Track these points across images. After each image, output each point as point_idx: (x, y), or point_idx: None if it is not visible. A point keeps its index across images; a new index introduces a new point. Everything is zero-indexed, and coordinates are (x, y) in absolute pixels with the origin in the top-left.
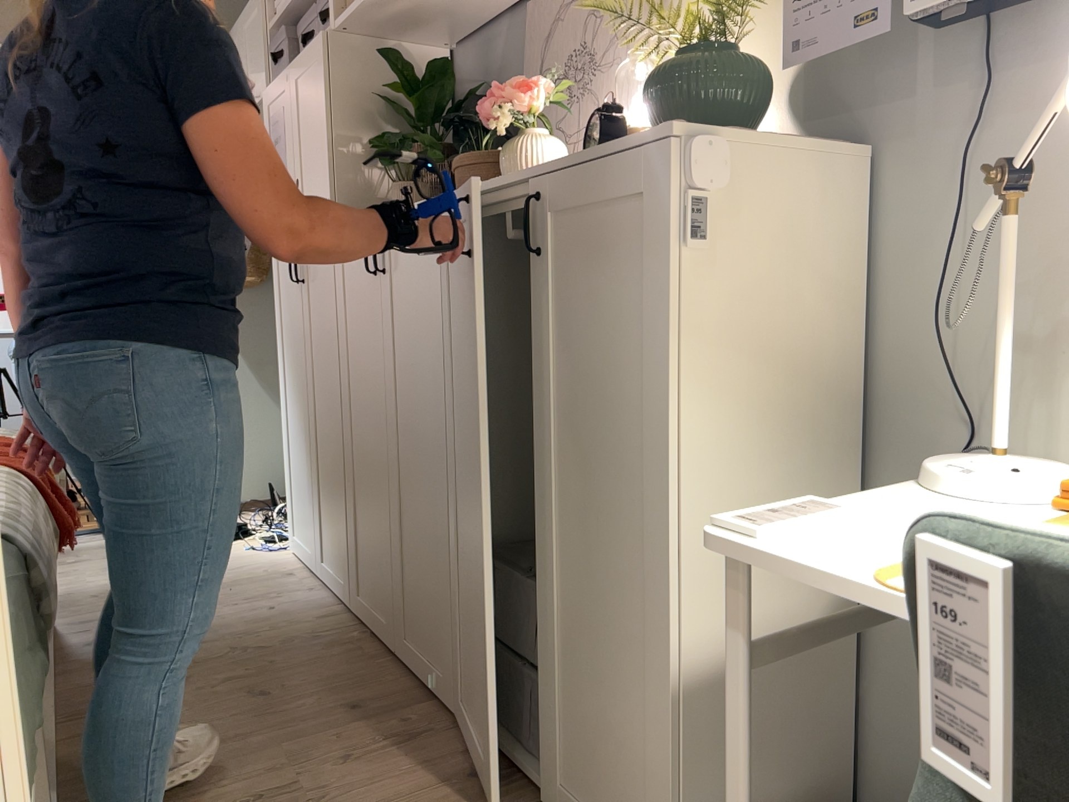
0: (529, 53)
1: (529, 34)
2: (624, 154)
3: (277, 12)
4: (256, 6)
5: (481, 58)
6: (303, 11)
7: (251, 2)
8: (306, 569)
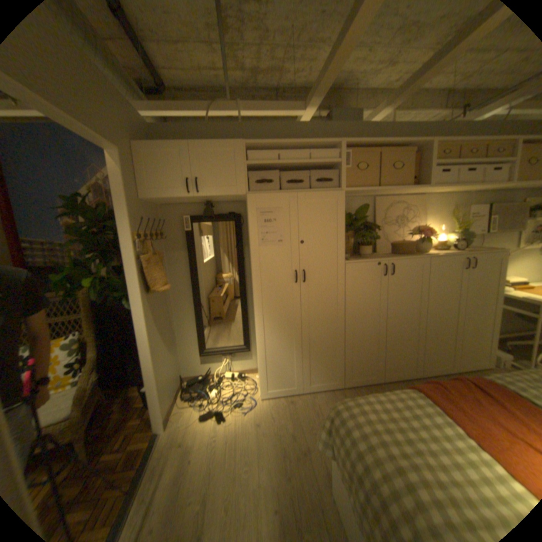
0: (377, 211)
1: (377, 206)
2: (497, 253)
3: (249, 157)
4: (232, 148)
5: (347, 205)
6: (276, 166)
7: (221, 143)
8: (287, 396)
